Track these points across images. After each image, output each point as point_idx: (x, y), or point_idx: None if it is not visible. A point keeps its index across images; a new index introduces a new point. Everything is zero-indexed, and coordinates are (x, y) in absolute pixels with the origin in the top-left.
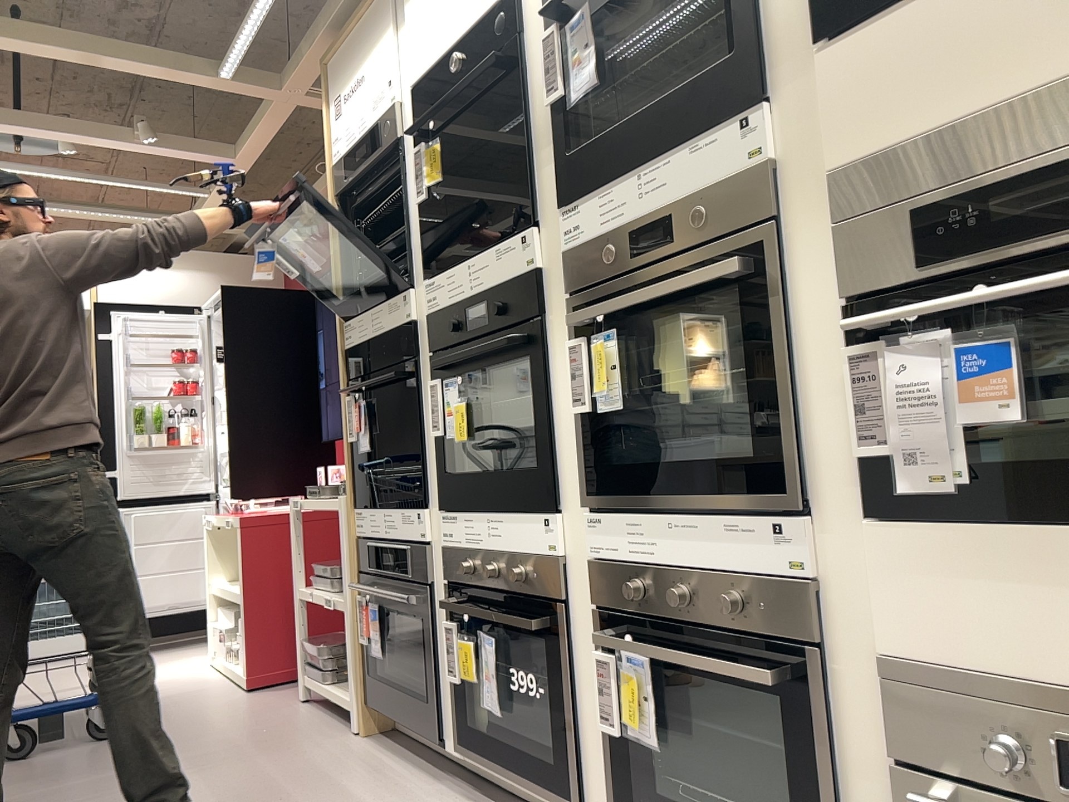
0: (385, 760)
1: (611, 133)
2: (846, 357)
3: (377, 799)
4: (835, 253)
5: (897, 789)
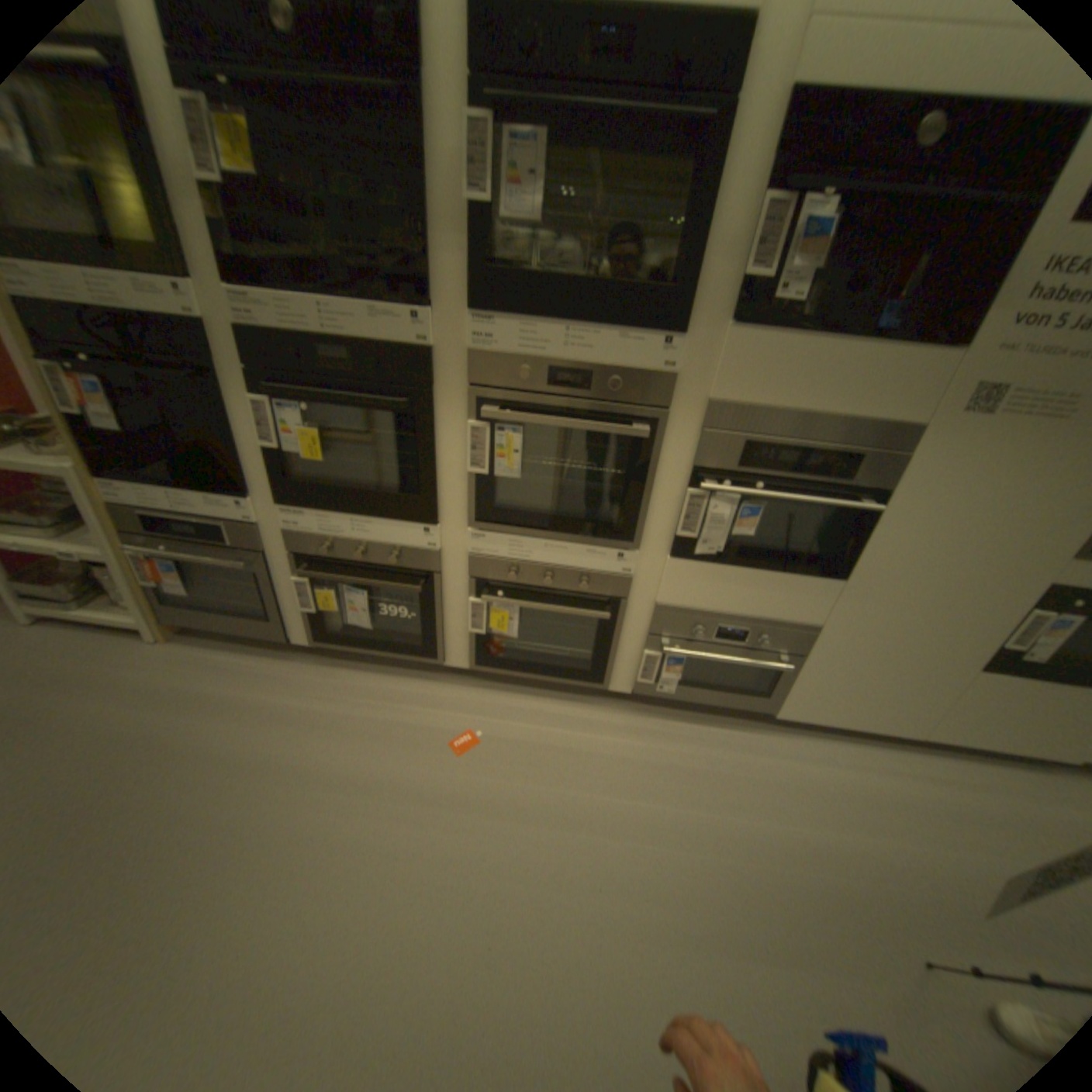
0: (218, 660)
1: (536, 271)
2: (687, 496)
3: (255, 695)
4: (700, 446)
5: (647, 644)
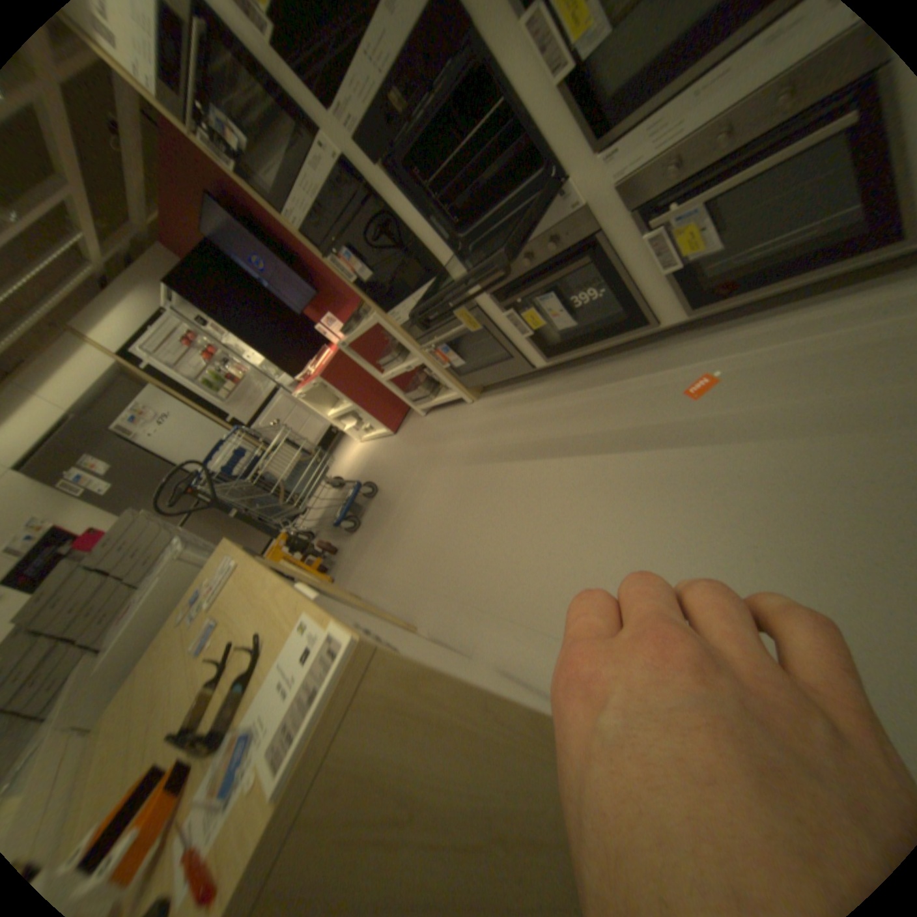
0: (504, 397)
1: None
2: None
3: (528, 408)
4: None
5: None
